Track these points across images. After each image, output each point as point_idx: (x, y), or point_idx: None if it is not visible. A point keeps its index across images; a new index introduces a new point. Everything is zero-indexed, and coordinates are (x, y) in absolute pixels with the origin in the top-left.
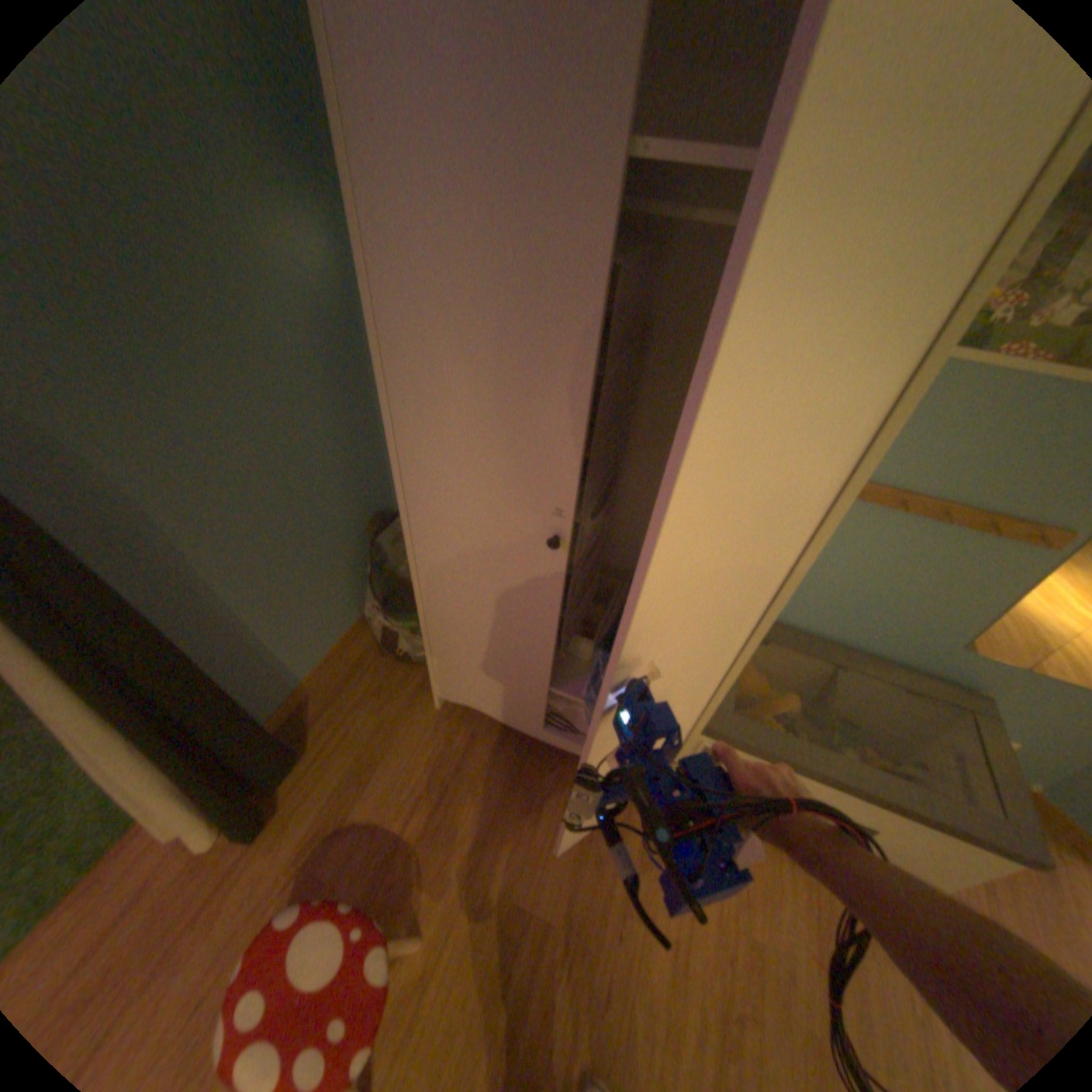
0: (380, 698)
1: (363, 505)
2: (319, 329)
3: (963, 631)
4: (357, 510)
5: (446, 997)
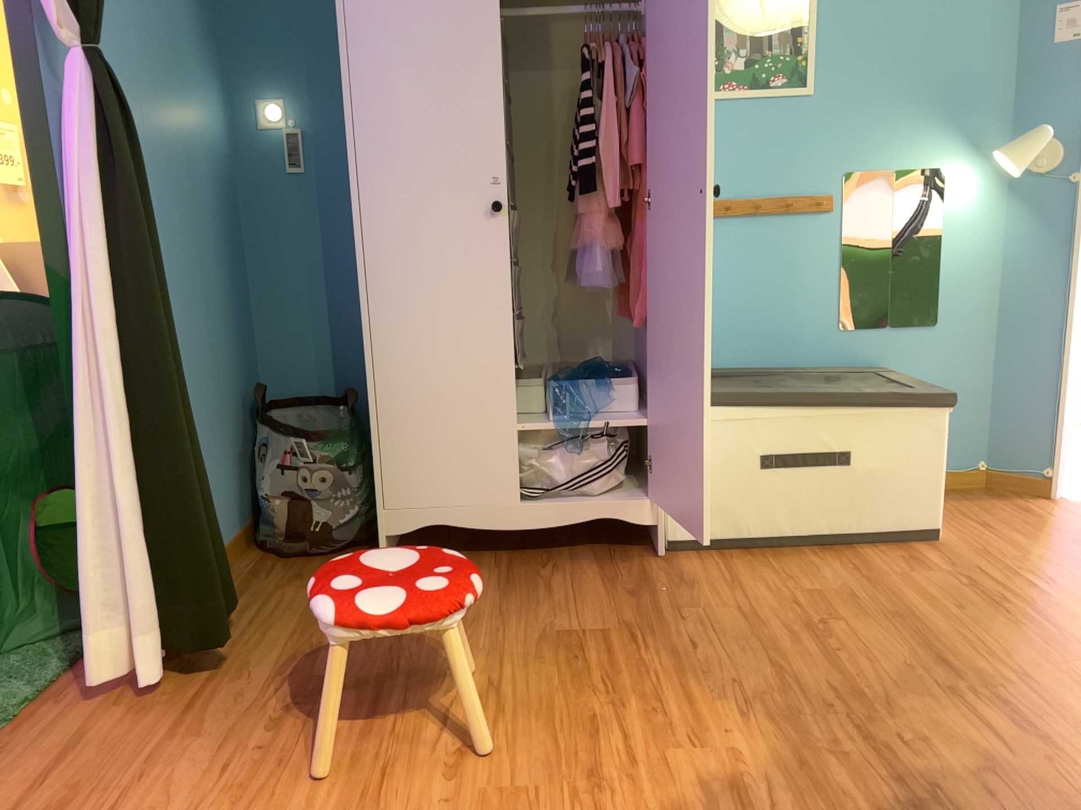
0: (302, 576)
1: (243, 374)
2: (220, 176)
3: (826, 313)
4: (239, 376)
5: (515, 689)
